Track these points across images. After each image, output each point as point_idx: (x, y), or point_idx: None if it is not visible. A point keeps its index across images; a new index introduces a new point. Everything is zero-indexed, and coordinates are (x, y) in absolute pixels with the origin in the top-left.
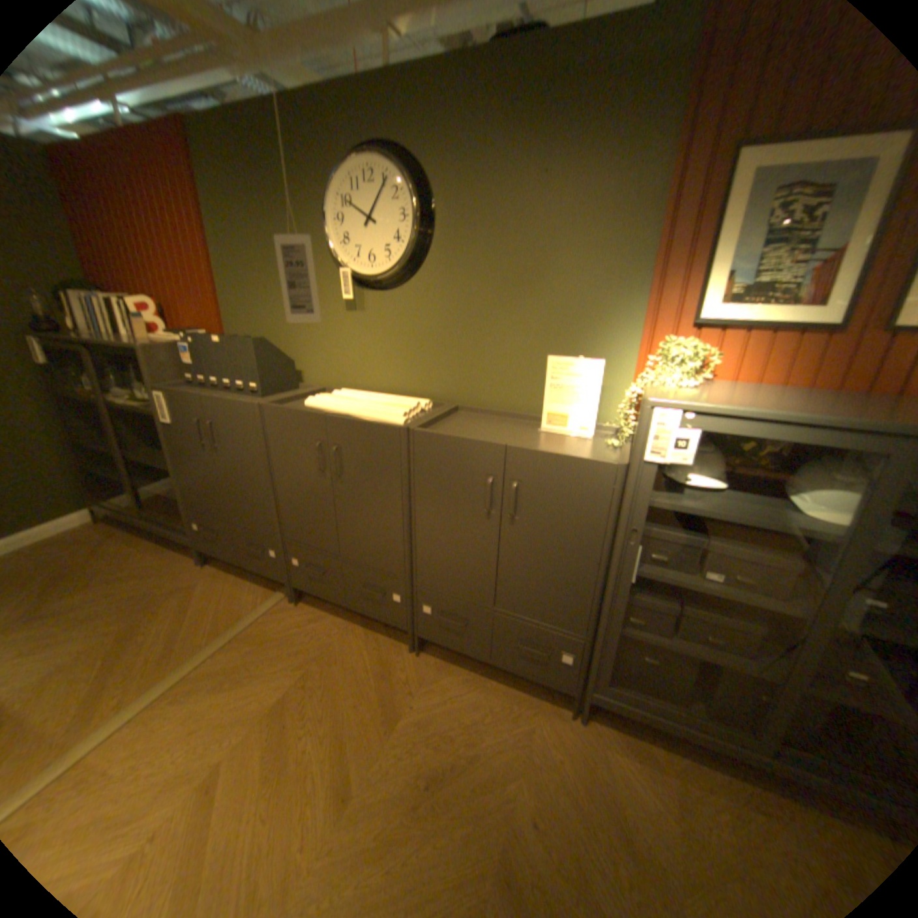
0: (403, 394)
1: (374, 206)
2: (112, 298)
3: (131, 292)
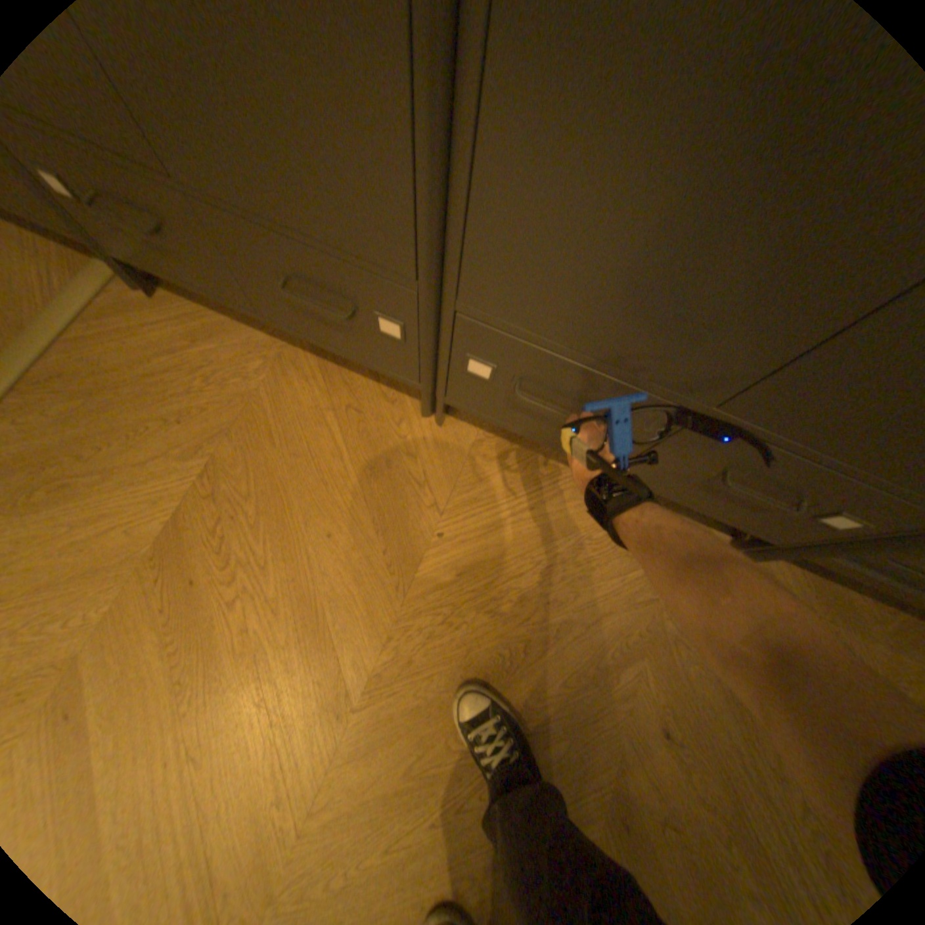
0: None
1: None
2: None
3: None
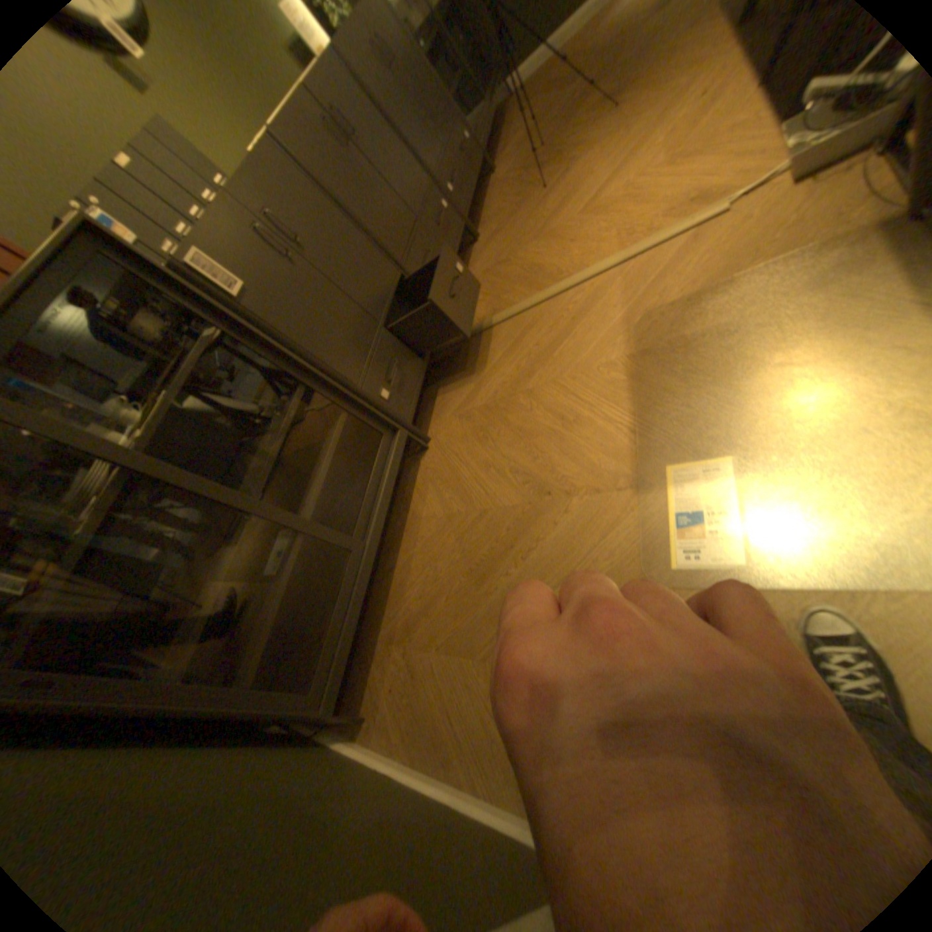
0: None
1: None
2: None
3: None
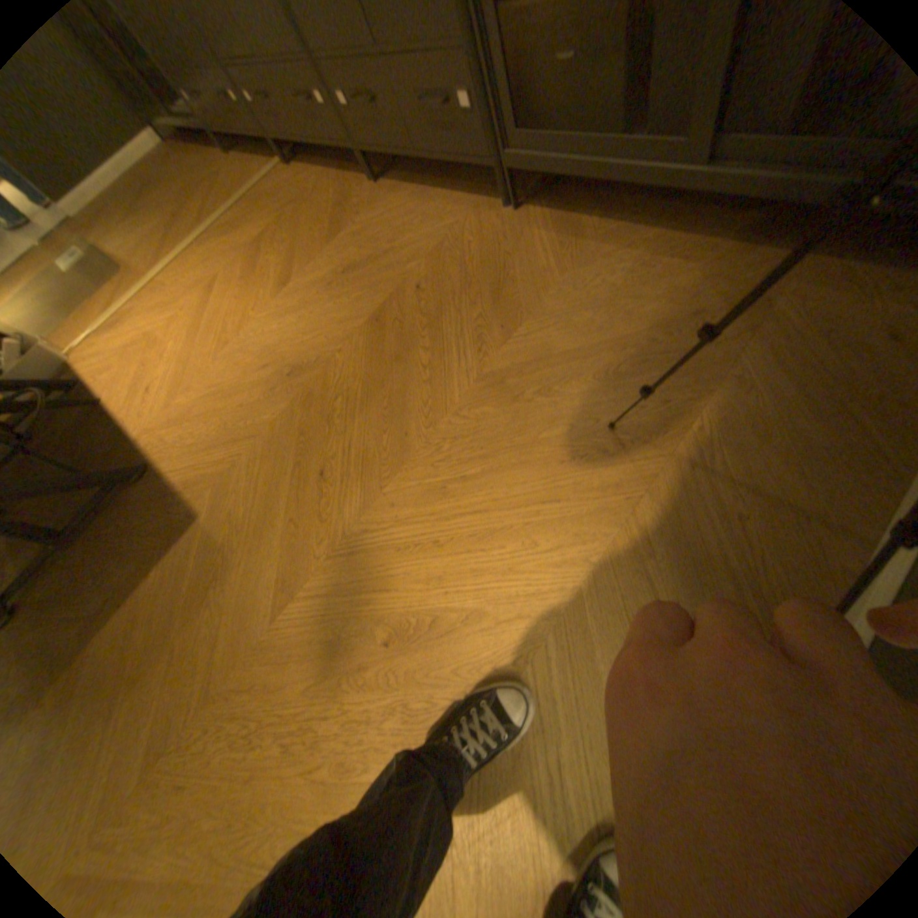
0: None
1: None
2: None
3: None
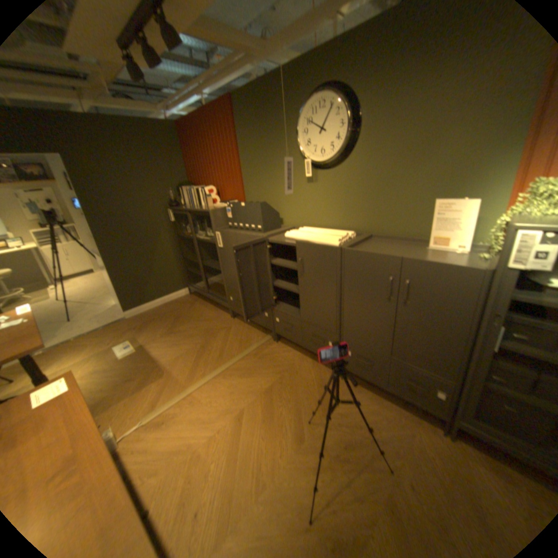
0: (339, 229)
1: (325, 122)
2: (200, 190)
3: (207, 186)
